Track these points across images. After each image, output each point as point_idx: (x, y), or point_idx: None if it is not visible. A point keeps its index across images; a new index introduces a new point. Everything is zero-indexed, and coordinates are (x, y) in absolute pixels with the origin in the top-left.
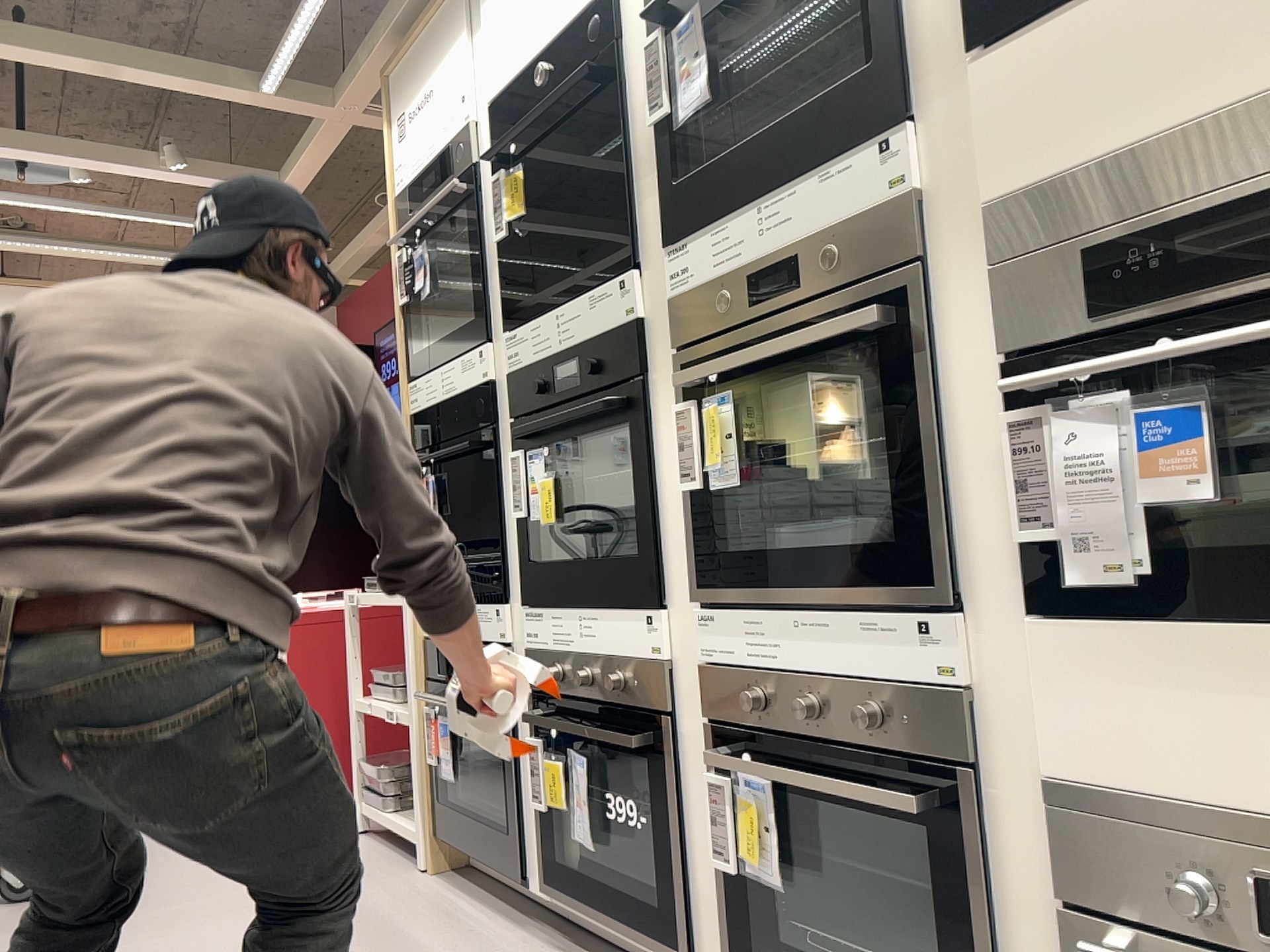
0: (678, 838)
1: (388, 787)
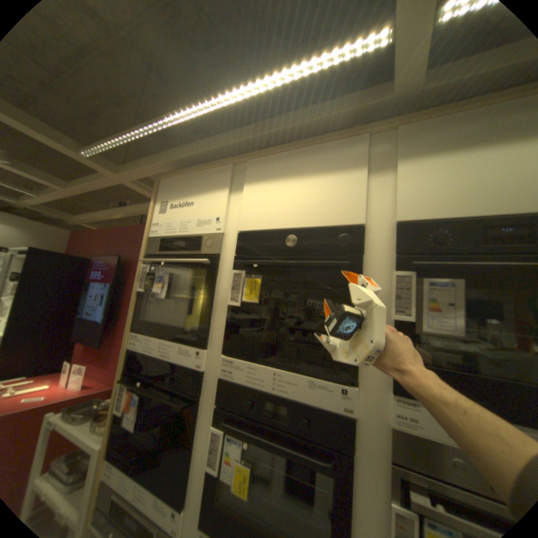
0: None
1: None
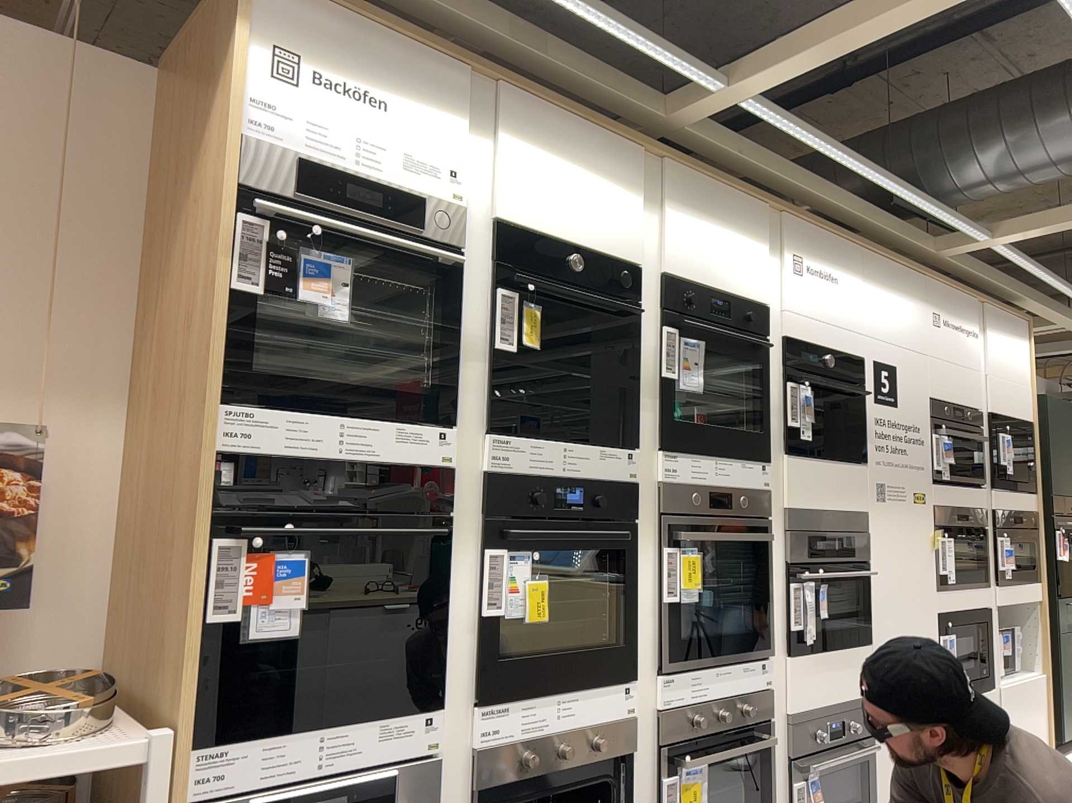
0: None
1: None
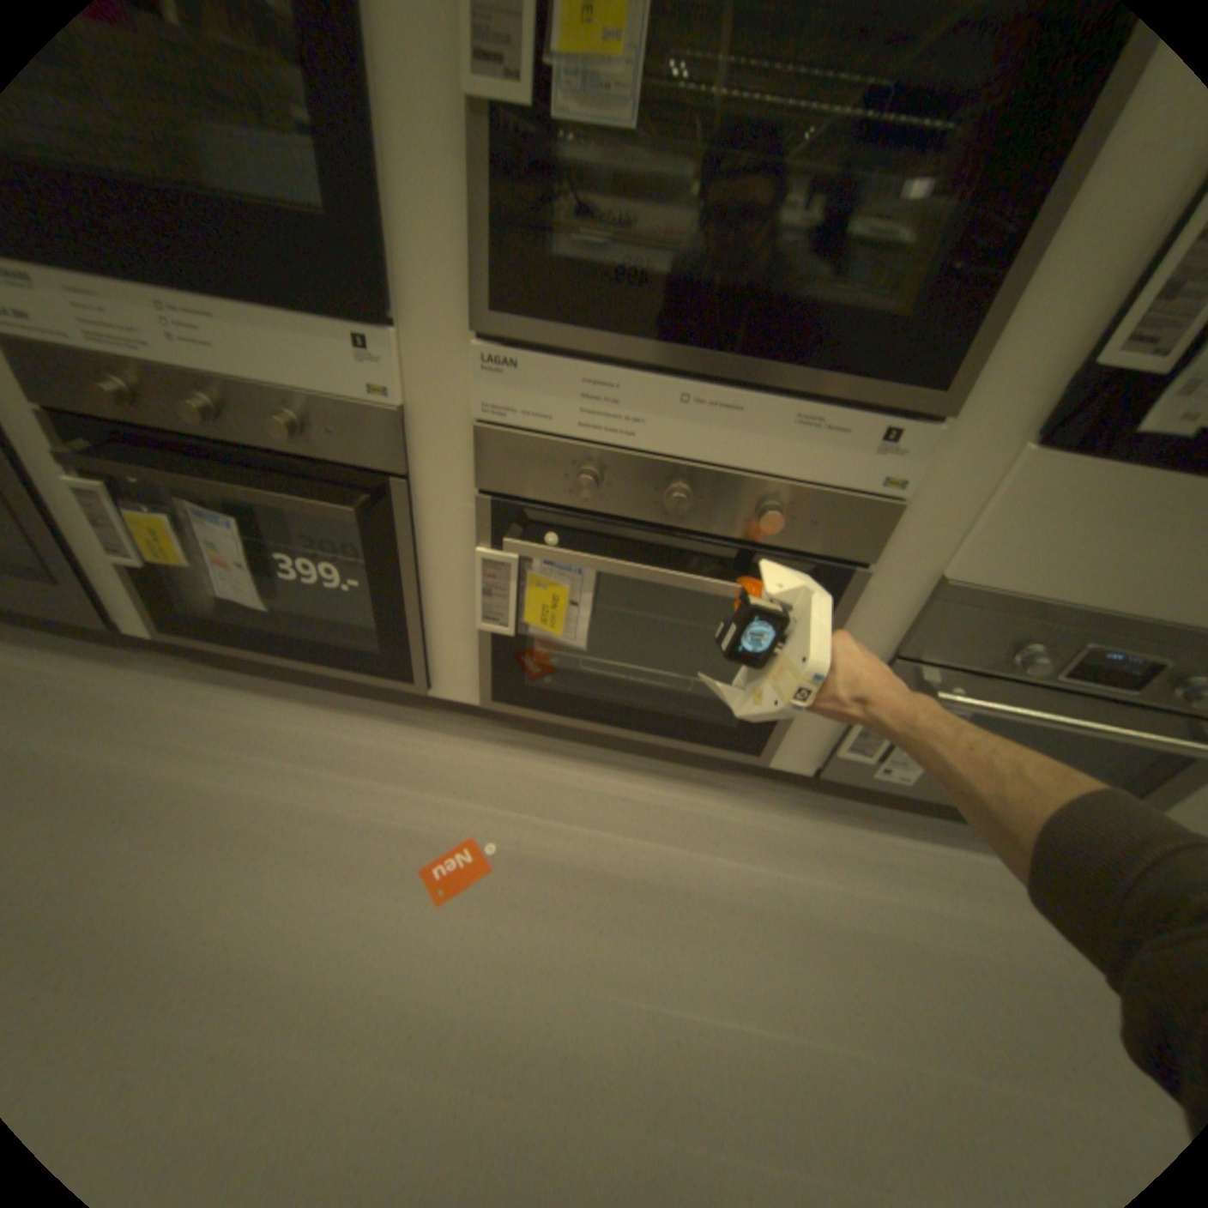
0: (412, 595)
1: None
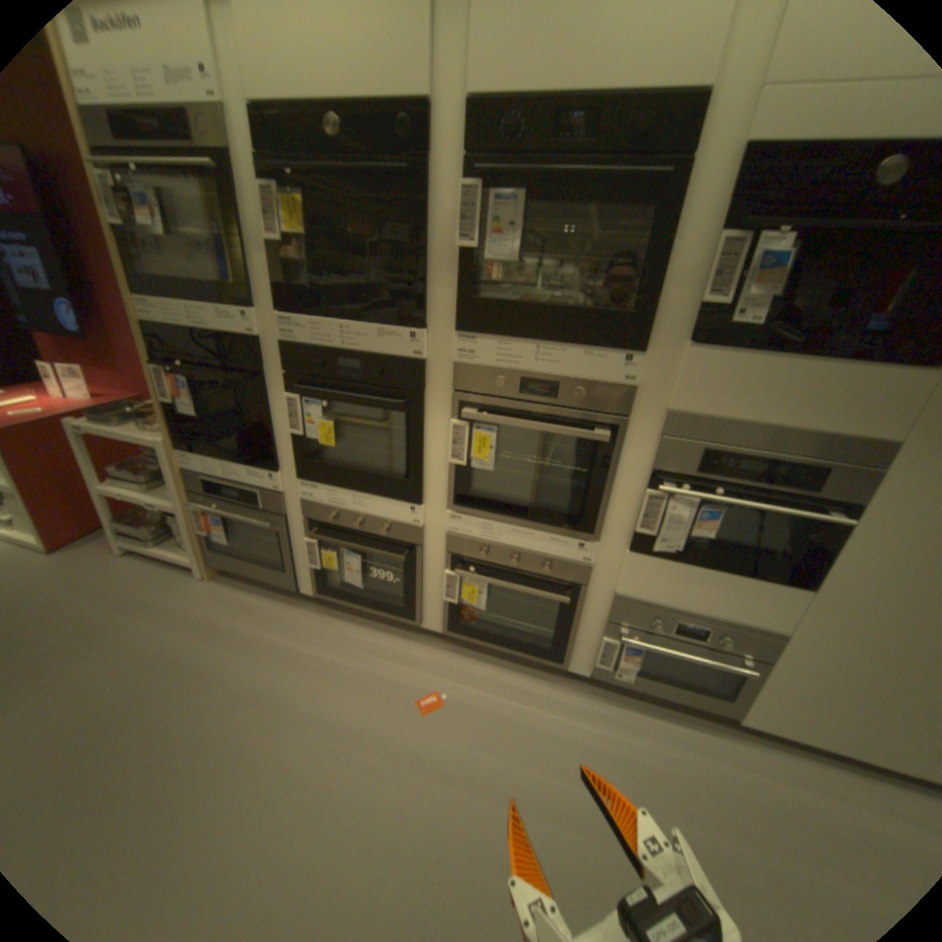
0: (419, 588)
1: (137, 533)
